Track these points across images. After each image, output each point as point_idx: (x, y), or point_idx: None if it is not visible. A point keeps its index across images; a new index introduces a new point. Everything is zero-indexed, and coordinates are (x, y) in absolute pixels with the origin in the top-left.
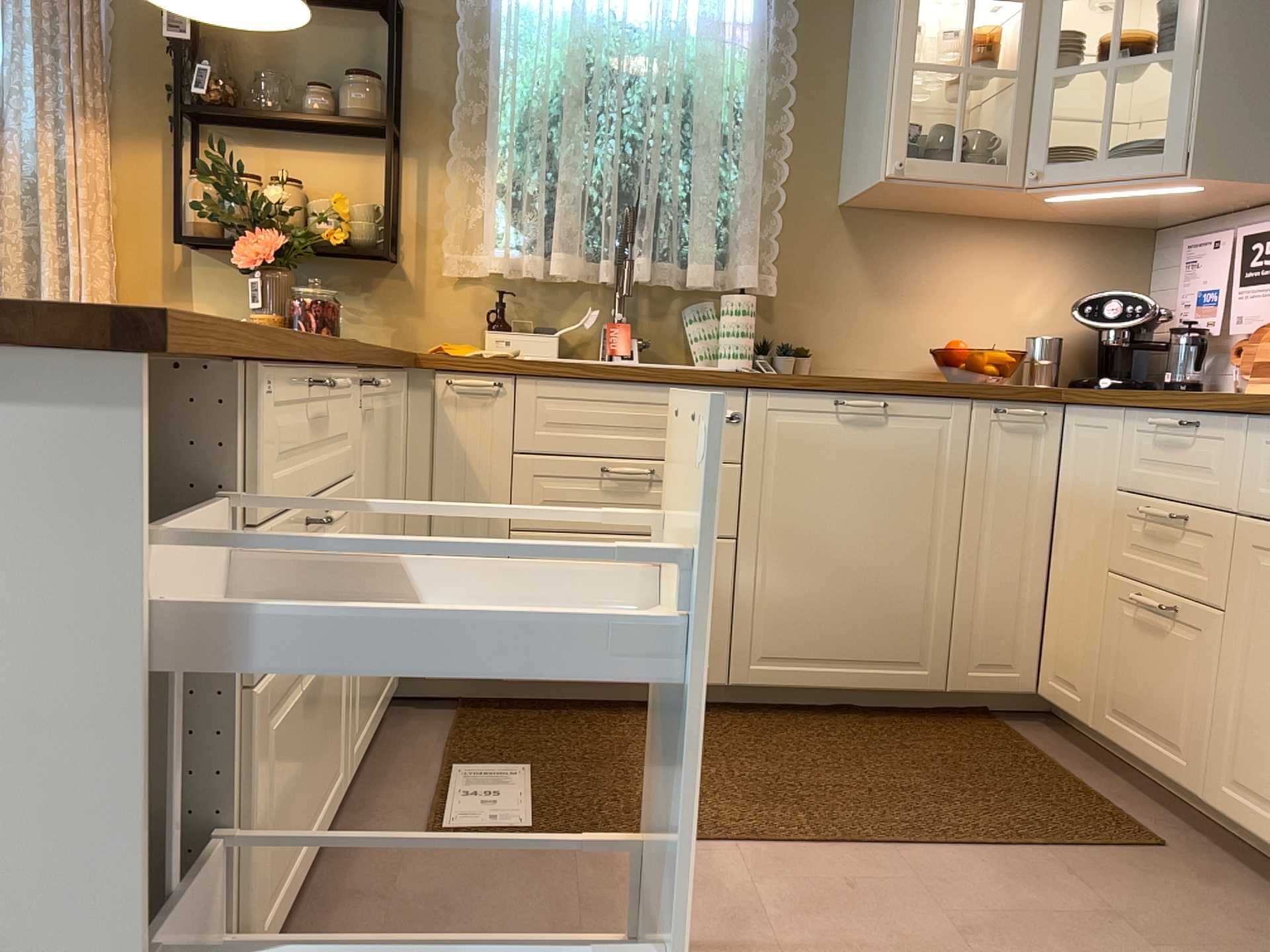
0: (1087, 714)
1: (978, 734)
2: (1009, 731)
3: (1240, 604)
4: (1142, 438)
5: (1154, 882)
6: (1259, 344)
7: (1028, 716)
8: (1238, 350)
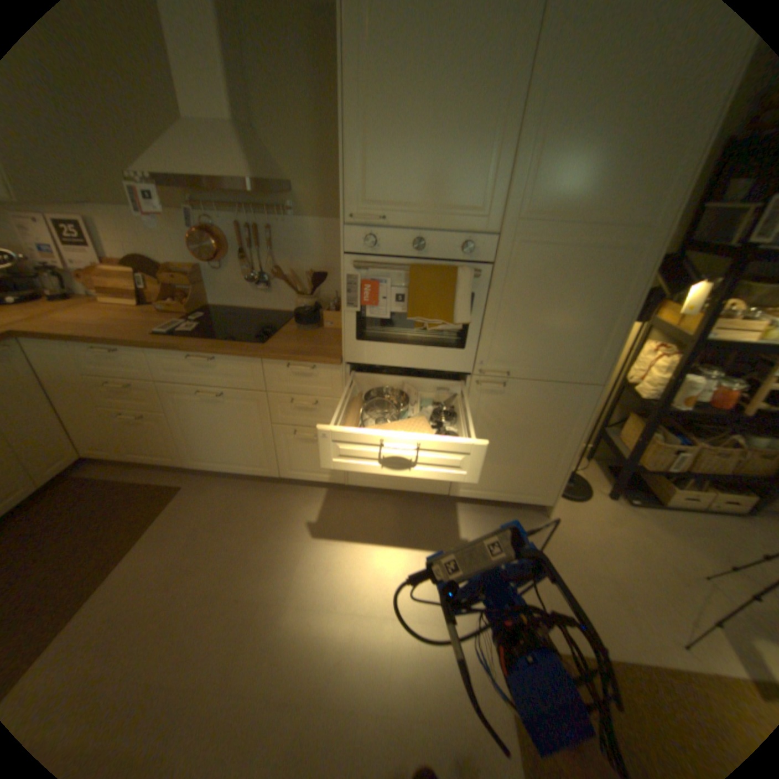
0: (115, 458)
1: (69, 493)
2: (80, 481)
3: (169, 410)
4: (84, 354)
5: (189, 505)
6: (89, 277)
7: (78, 465)
8: (76, 276)
